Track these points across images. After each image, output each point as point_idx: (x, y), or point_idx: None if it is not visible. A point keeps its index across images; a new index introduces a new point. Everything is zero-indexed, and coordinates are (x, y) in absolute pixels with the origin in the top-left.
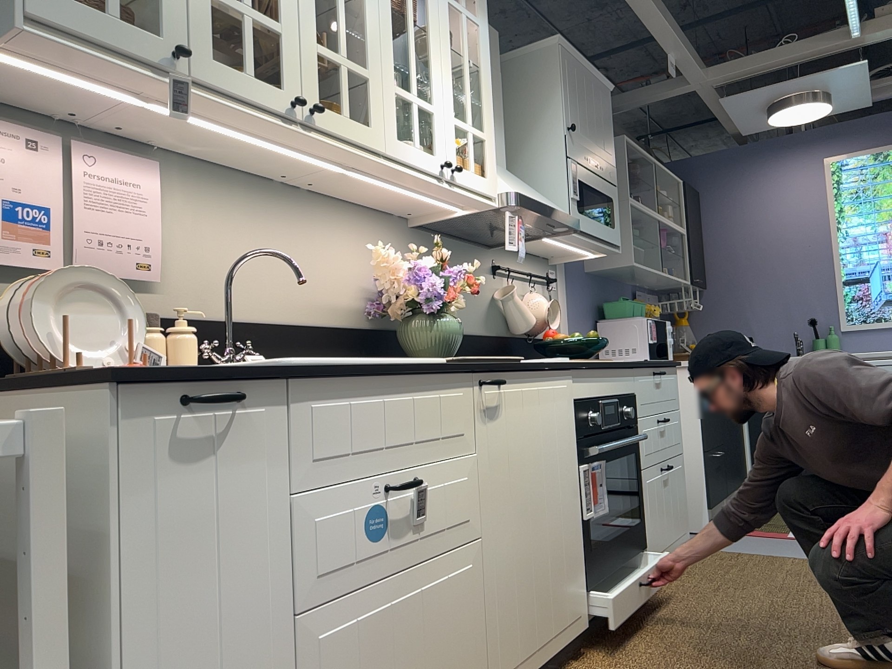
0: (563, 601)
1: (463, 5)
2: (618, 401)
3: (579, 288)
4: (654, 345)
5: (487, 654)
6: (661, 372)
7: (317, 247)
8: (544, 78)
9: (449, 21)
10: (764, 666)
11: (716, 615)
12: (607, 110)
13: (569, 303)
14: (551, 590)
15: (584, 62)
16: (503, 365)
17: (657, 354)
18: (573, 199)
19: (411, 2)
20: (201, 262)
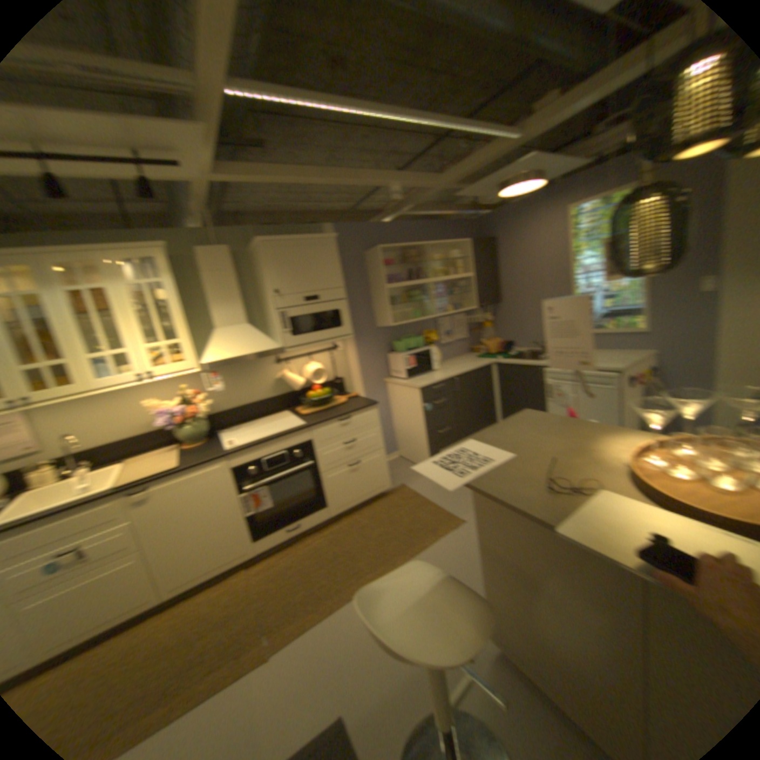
0: (223, 553)
1: (137, 277)
2: (284, 451)
3: (365, 340)
4: (408, 369)
5: (151, 587)
6: (339, 420)
7: (126, 402)
8: (258, 261)
9: (125, 295)
10: (294, 597)
11: (331, 550)
12: (326, 253)
13: (355, 352)
14: (210, 552)
15: (288, 237)
16: (142, 482)
17: (414, 373)
18: (281, 332)
19: (93, 299)
20: (56, 434)
